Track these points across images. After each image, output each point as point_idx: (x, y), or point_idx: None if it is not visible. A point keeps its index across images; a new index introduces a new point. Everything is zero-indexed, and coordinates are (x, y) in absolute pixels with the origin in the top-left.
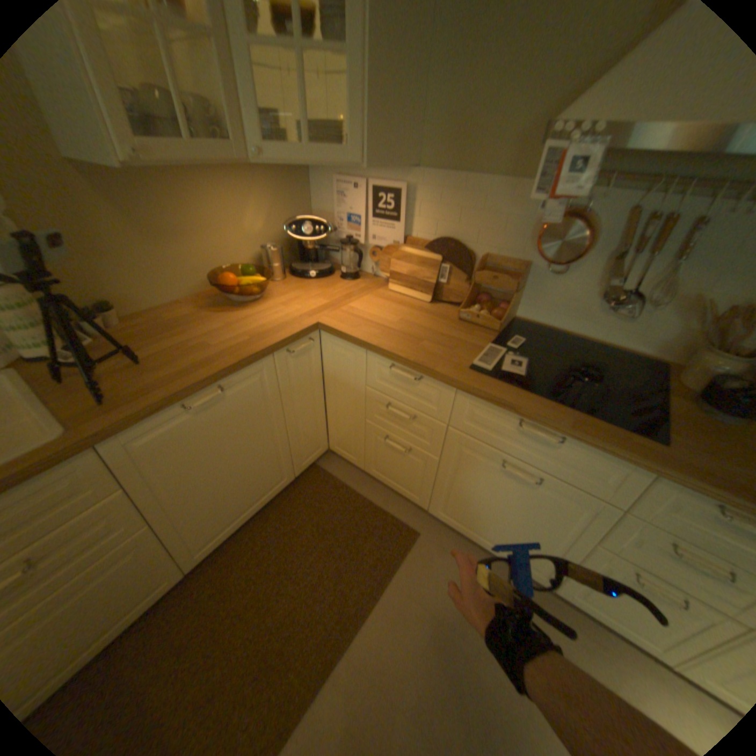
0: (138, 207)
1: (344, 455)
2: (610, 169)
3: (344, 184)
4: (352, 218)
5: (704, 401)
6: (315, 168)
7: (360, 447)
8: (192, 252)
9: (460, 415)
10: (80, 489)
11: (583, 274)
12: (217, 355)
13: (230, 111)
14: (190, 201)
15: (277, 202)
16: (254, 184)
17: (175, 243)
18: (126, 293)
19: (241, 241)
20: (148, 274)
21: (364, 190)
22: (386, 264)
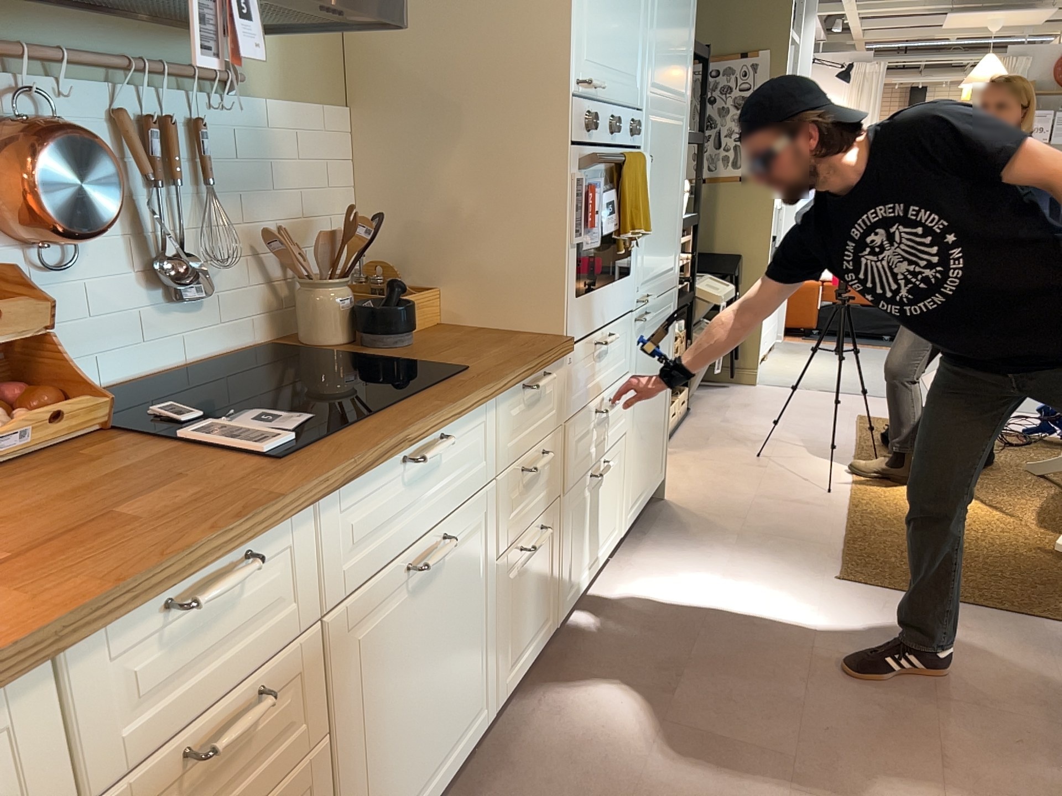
0: None
1: None
2: (46, 47)
3: None
4: None
5: (378, 339)
6: None
7: None
8: None
9: (331, 562)
10: None
11: (100, 257)
12: None
13: None
14: None
15: None
16: None
17: None
18: None
19: None
20: None
21: None
22: None
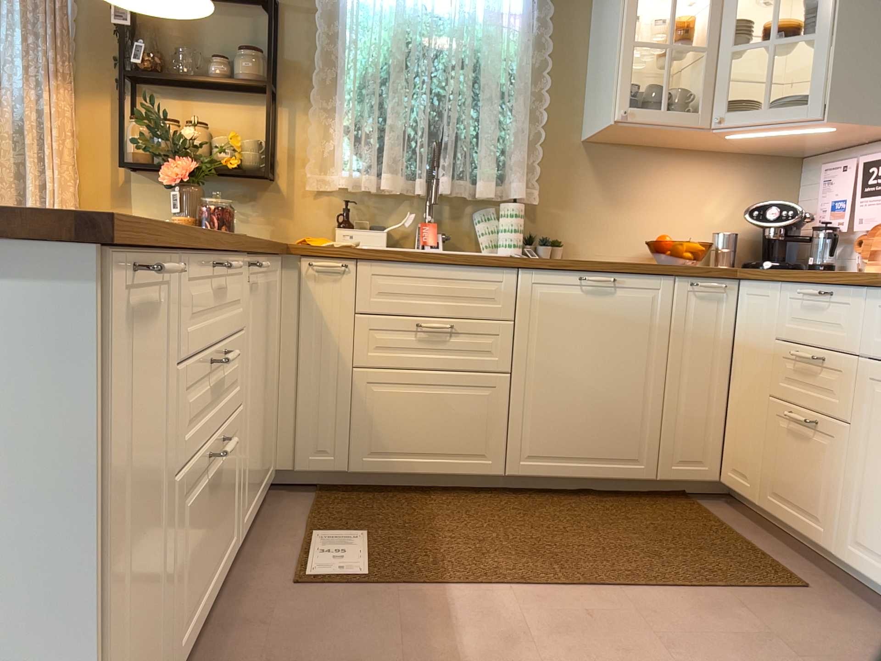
0: (615, 177)
1: (738, 484)
2: None
3: (834, 169)
4: (839, 204)
5: None
6: (810, 166)
7: (760, 456)
8: (643, 222)
9: (873, 331)
10: (497, 298)
11: None
12: (624, 262)
13: (706, 93)
14: (658, 180)
15: (751, 197)
16: (727, 175)
17: (632, 211)
18: (577, 240)
19: (696, 226)
20: (600, 231)
21: (856, 168)
22: (872, 247)
